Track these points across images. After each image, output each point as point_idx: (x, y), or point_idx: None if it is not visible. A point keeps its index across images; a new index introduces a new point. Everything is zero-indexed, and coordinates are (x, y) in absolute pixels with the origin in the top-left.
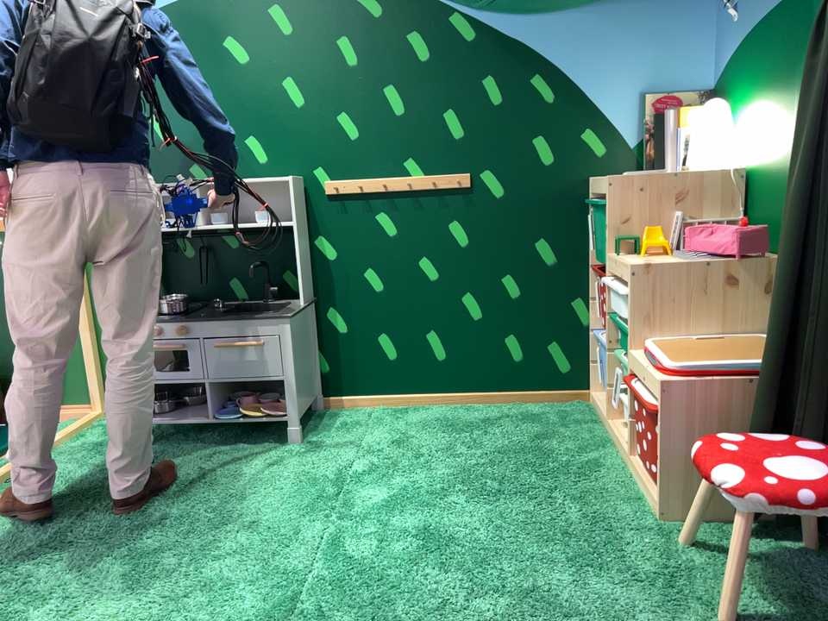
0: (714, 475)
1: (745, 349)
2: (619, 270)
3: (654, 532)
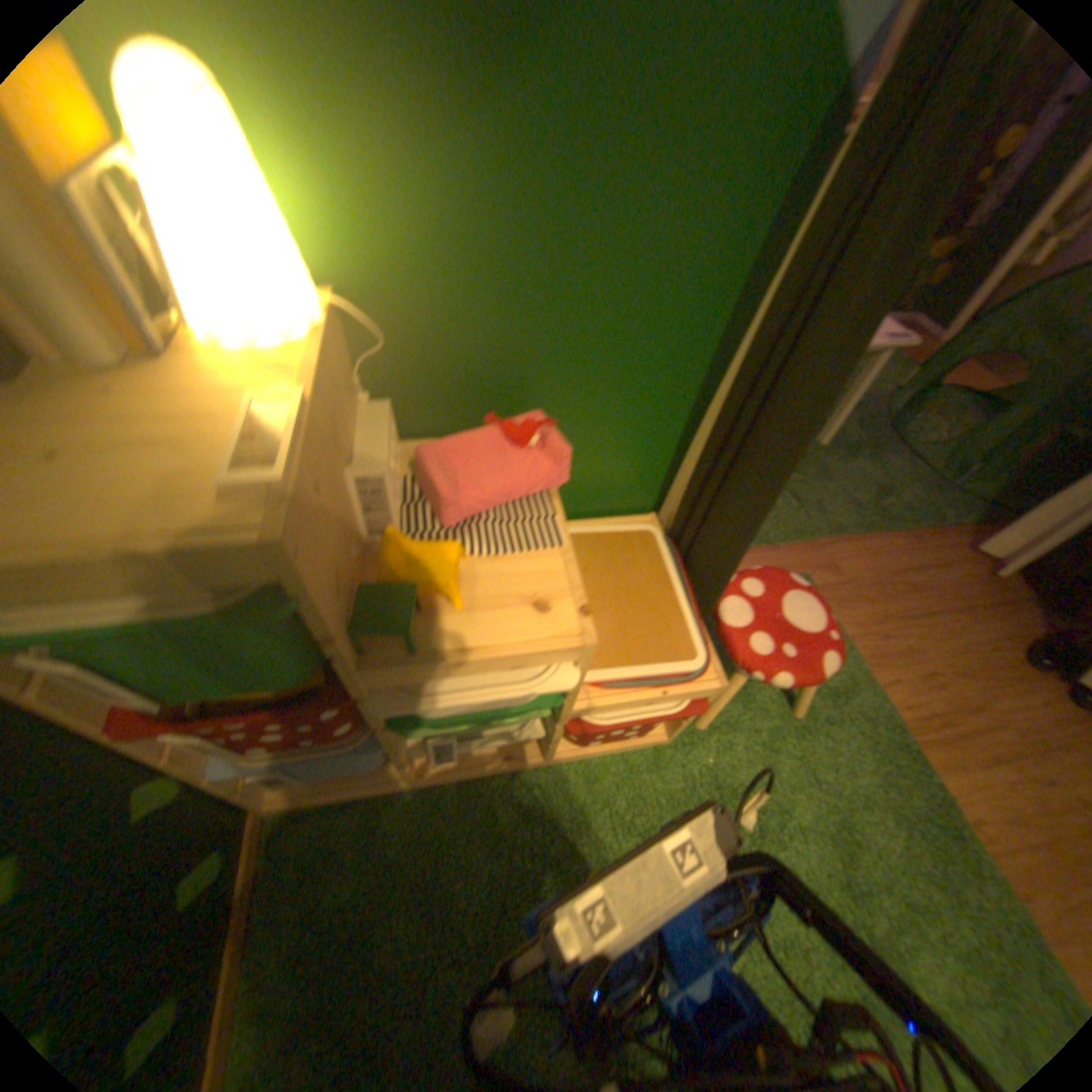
0: (833, 676)
1: (615, 566)
2: (491, 661)
3: (688, 751)
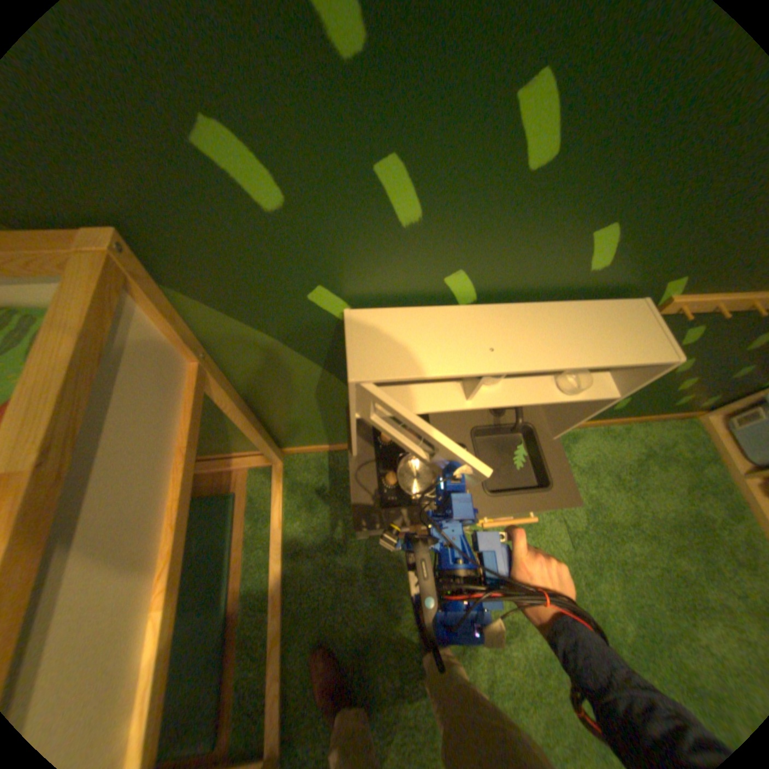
0: None
1: None
2: None
3: None
